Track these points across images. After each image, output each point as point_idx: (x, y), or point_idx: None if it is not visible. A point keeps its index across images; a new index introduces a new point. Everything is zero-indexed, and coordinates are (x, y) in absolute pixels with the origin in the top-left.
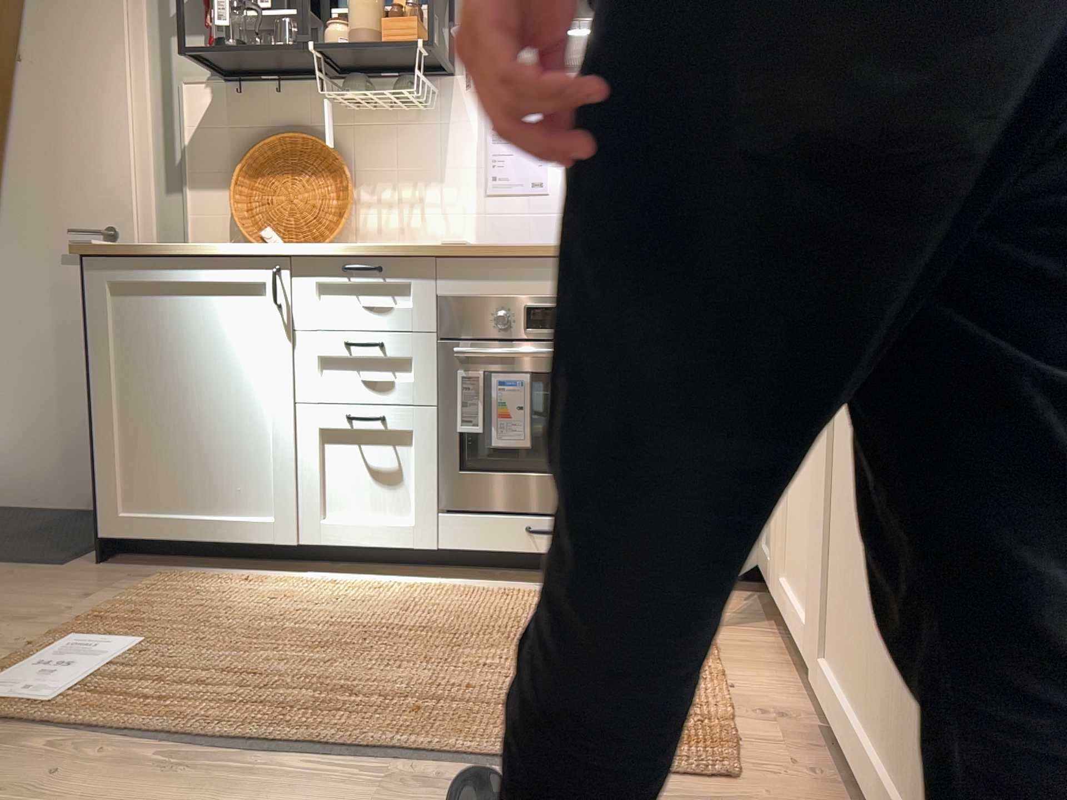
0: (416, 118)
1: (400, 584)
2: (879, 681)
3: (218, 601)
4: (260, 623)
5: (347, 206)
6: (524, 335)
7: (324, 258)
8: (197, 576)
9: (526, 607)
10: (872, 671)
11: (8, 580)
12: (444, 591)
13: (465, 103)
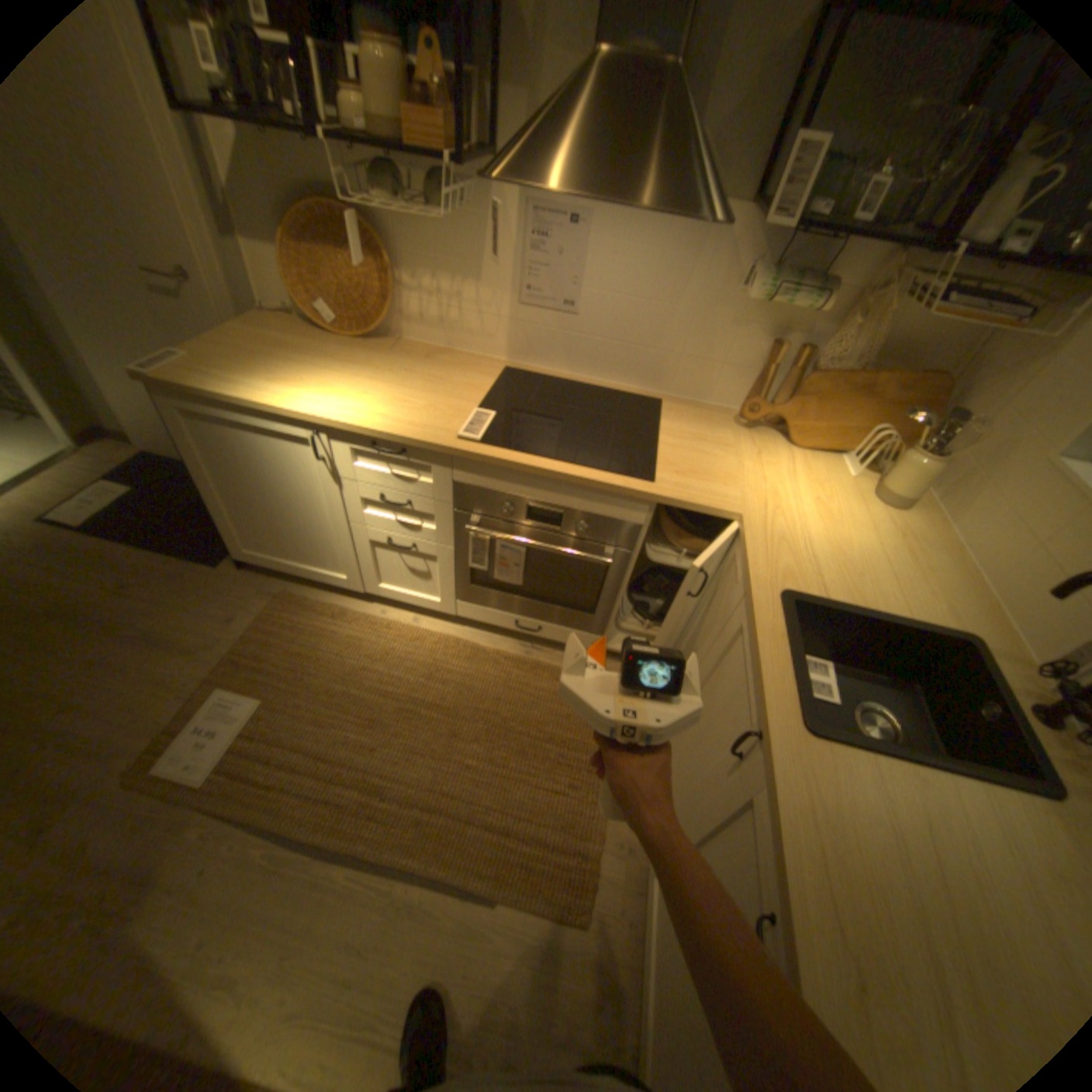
0: (454, 201)
1: (430, 628)
2: (663, 988)
3: (310, 644)
4: (333, 682)
5: (388, 295)
6: (523, 523)
7: (353, 433)
8: (299, 602)
9: (504, 677)
10: (663, 970)
11: (178, 586)
12: (456, 647)
13: (506, 195)
